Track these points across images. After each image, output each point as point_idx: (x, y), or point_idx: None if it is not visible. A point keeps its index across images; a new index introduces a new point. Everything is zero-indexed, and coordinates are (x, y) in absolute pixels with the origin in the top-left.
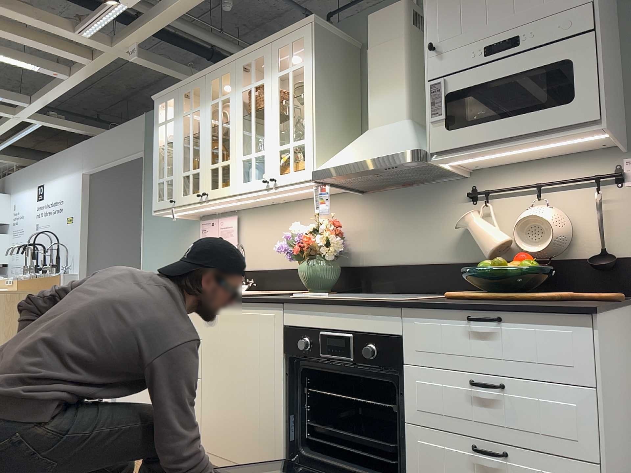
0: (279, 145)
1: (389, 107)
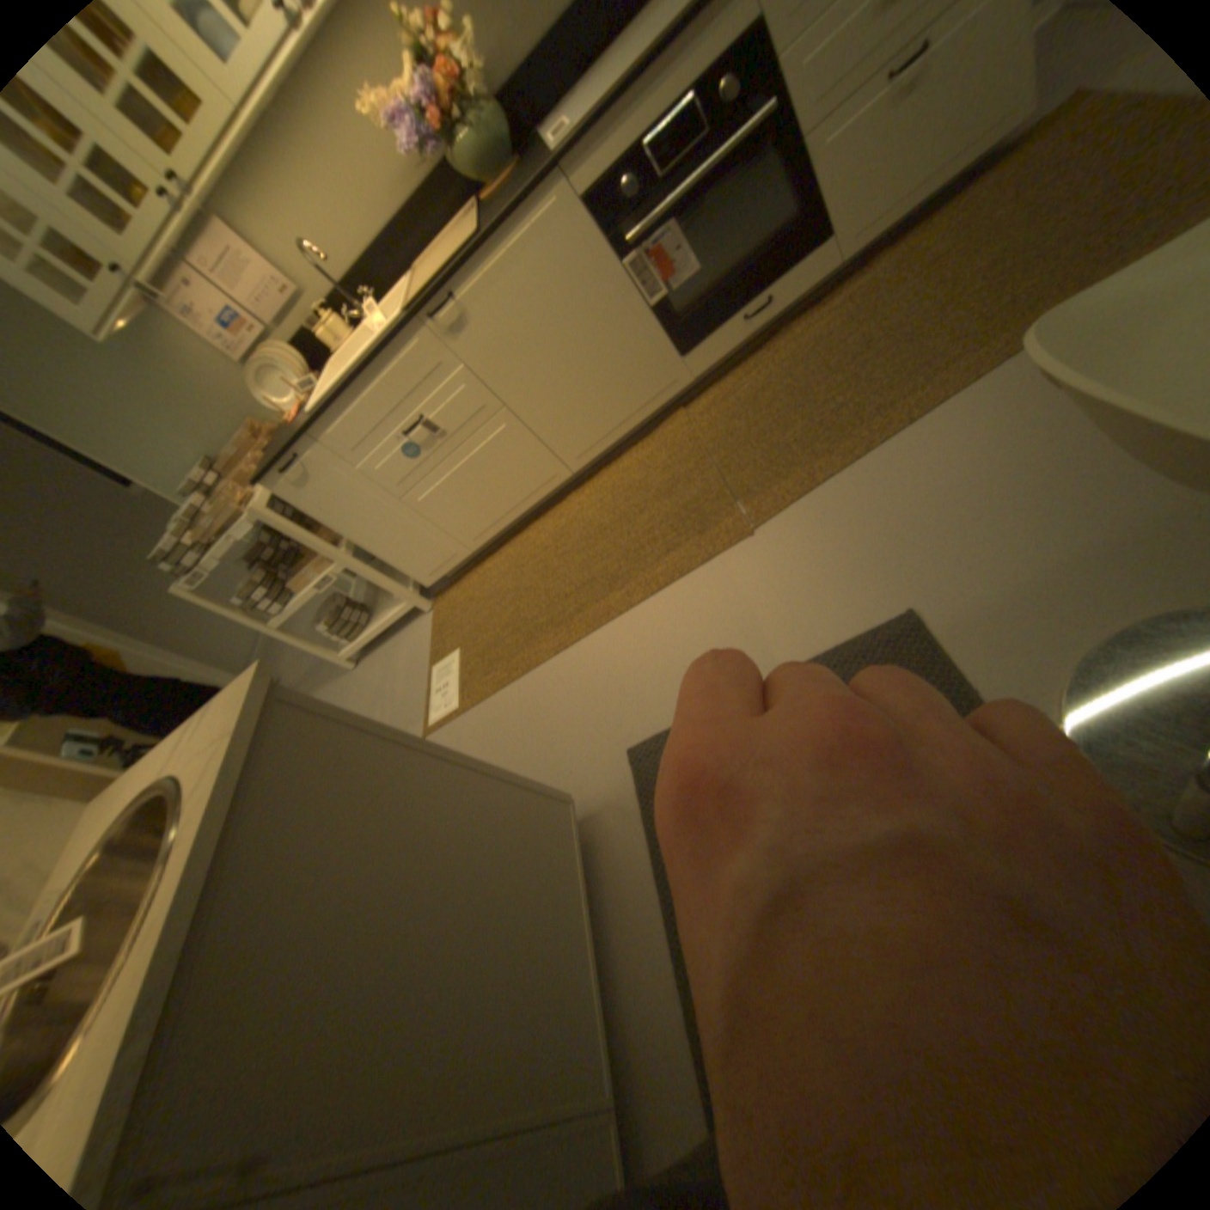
0: None
1: None
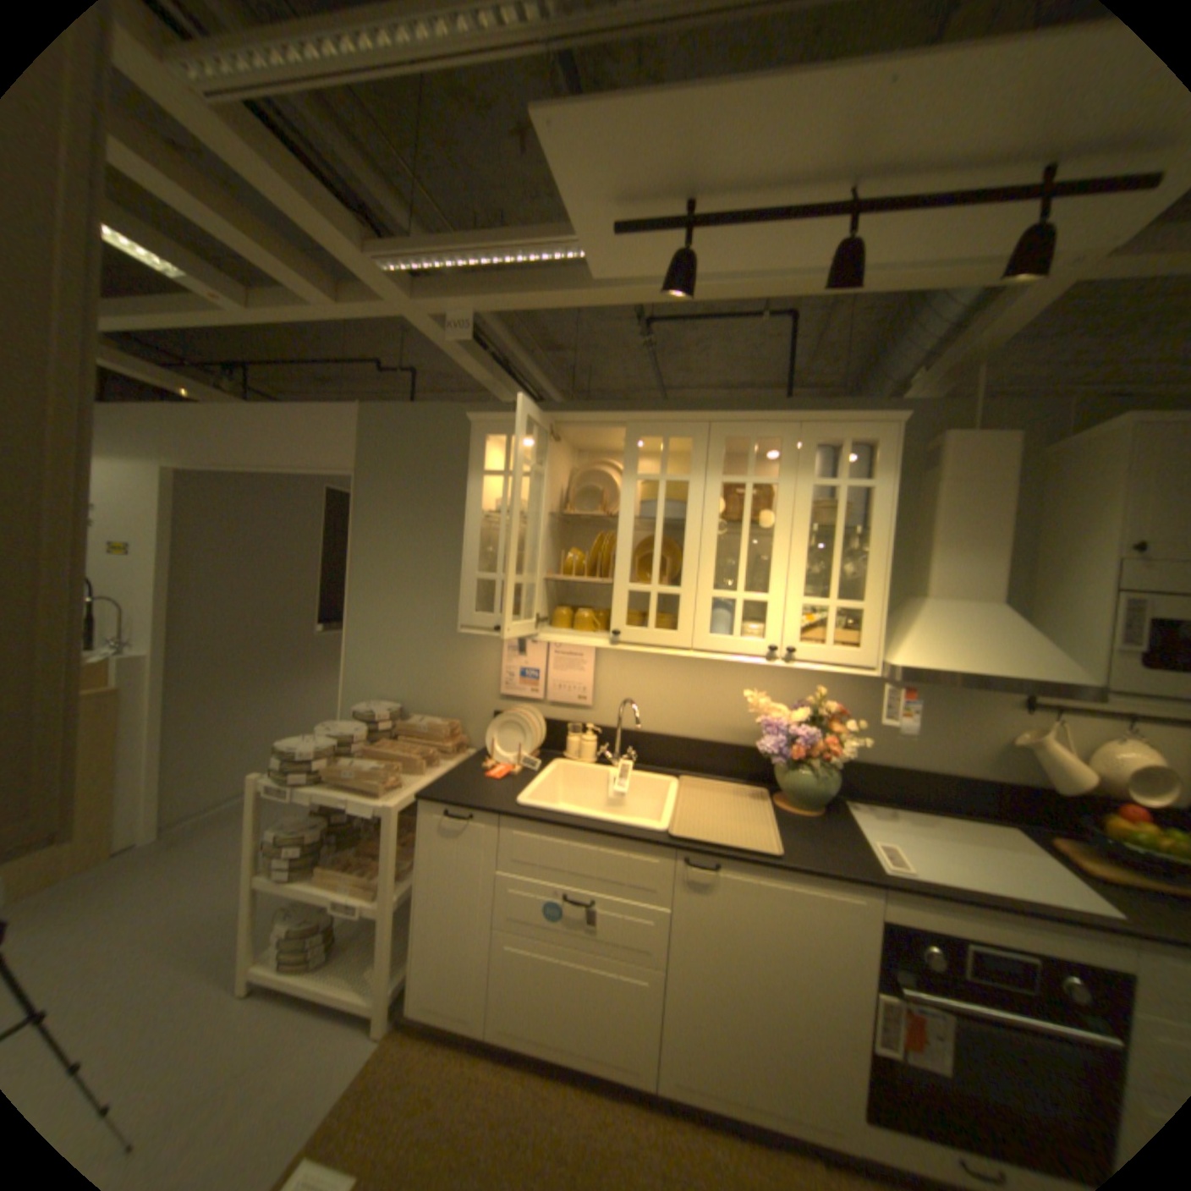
0: (807, 599)
1: (977, 578)
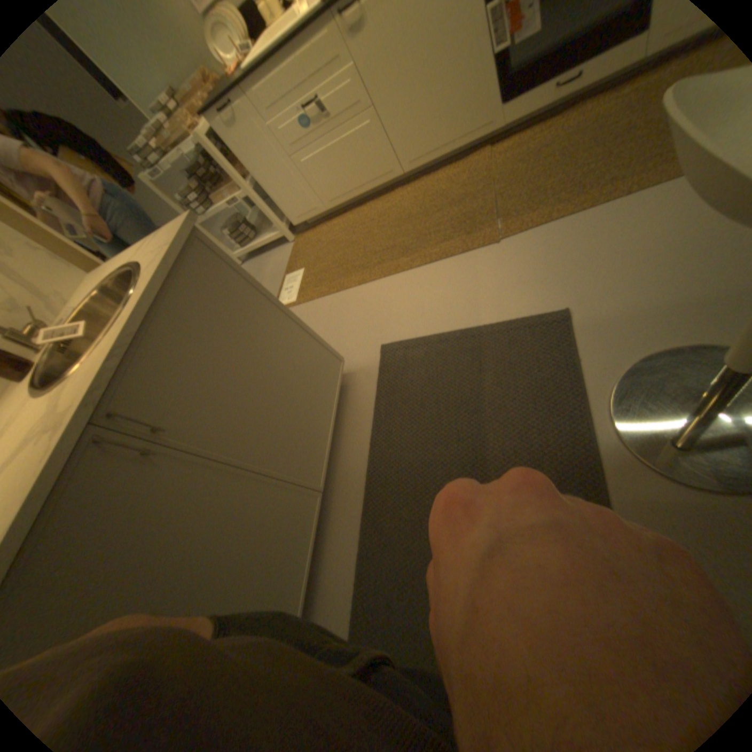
0: None
1: None
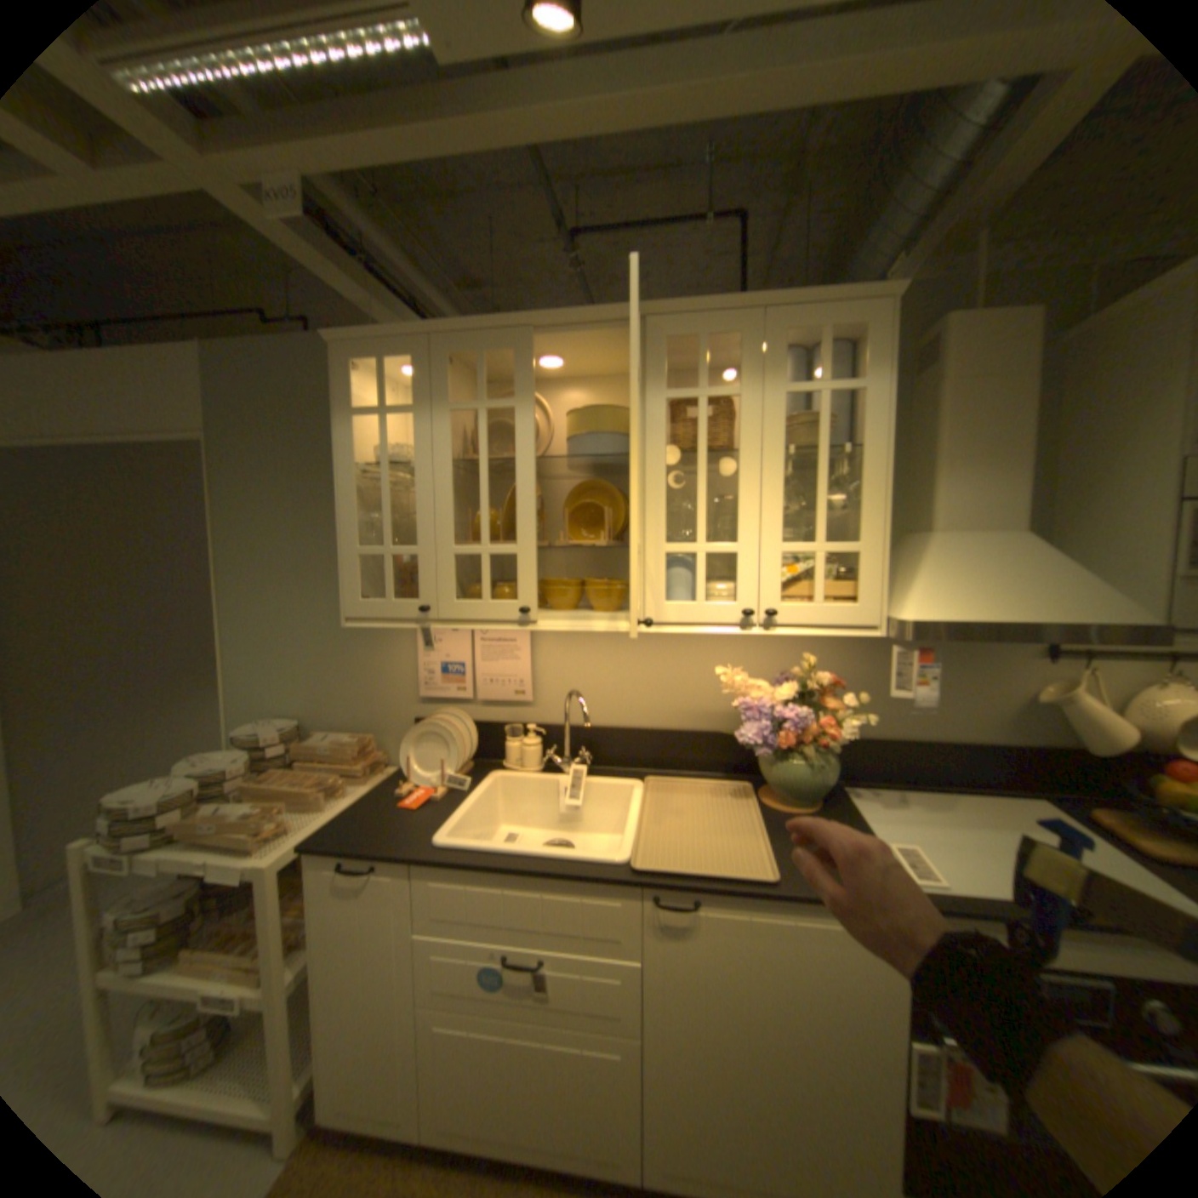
0: (786, 544)
1: (993, 501)
